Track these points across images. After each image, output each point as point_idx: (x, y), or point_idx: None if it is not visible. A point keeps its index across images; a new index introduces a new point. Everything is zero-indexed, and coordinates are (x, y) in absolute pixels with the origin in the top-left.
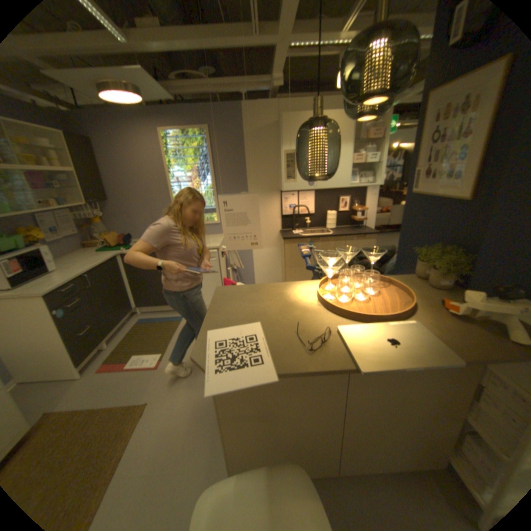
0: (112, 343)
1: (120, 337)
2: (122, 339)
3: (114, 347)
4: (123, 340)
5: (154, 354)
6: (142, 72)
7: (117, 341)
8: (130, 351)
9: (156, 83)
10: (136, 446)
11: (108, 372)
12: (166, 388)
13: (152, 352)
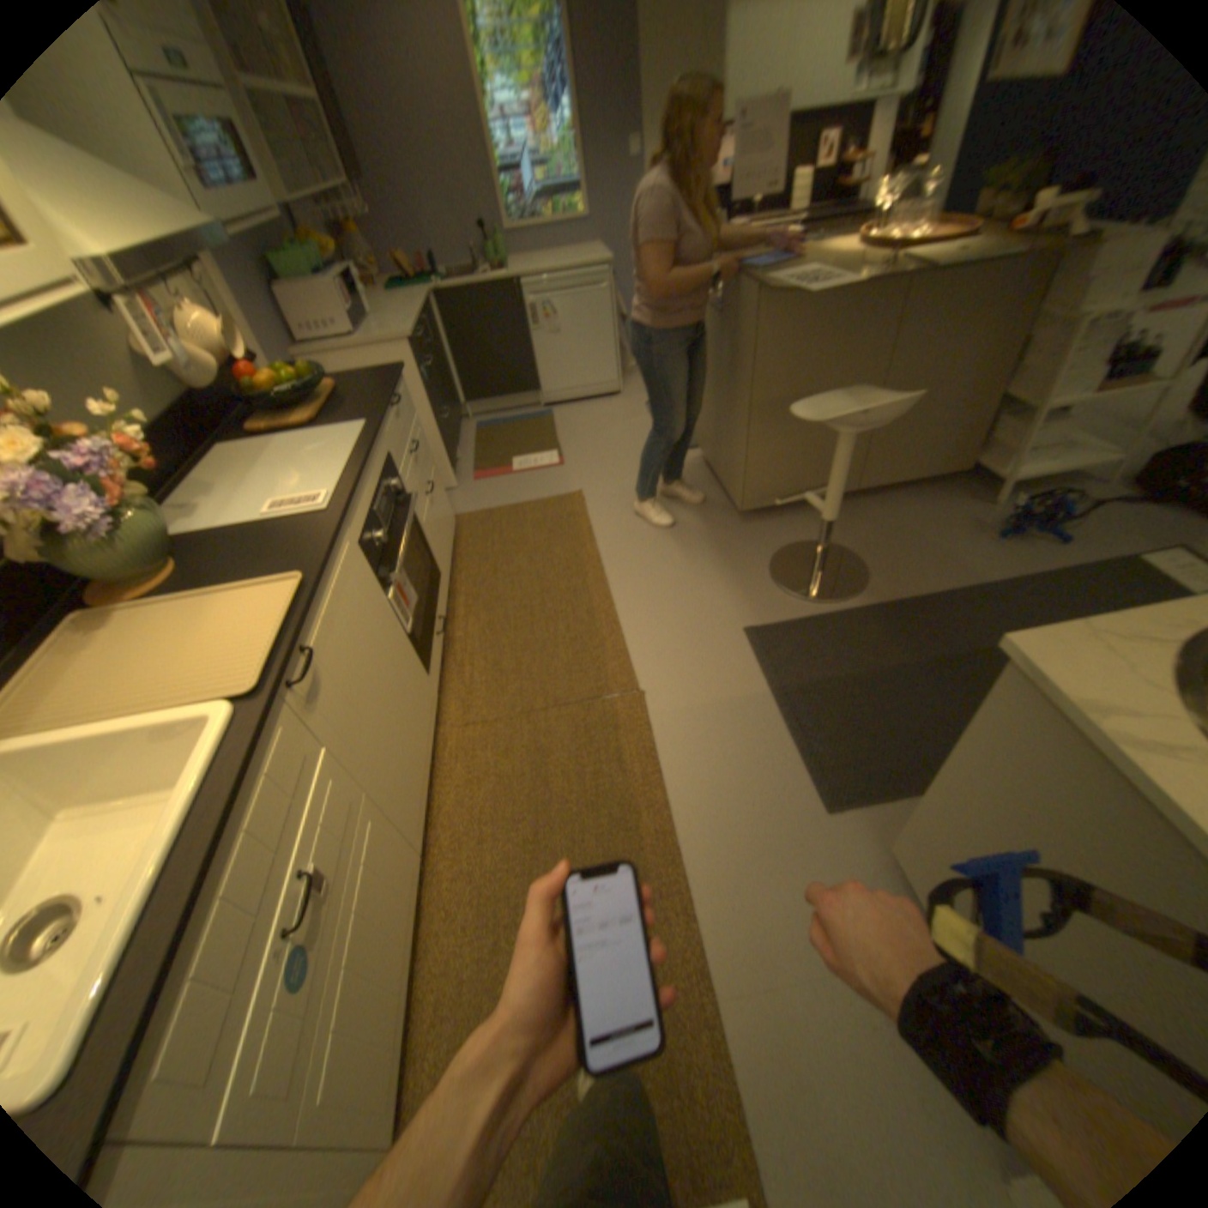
0: (464, 454)
1: (469, 447)
2: (474, 448)
3: (473, 457)
4: (479, 449)
5: (546, 454)
6: None
7: (469, 451)
8: (504, 456)
9: None
10: (602, 520)
11: (494, 479)
12: (596, 478)
13: (540, 453)
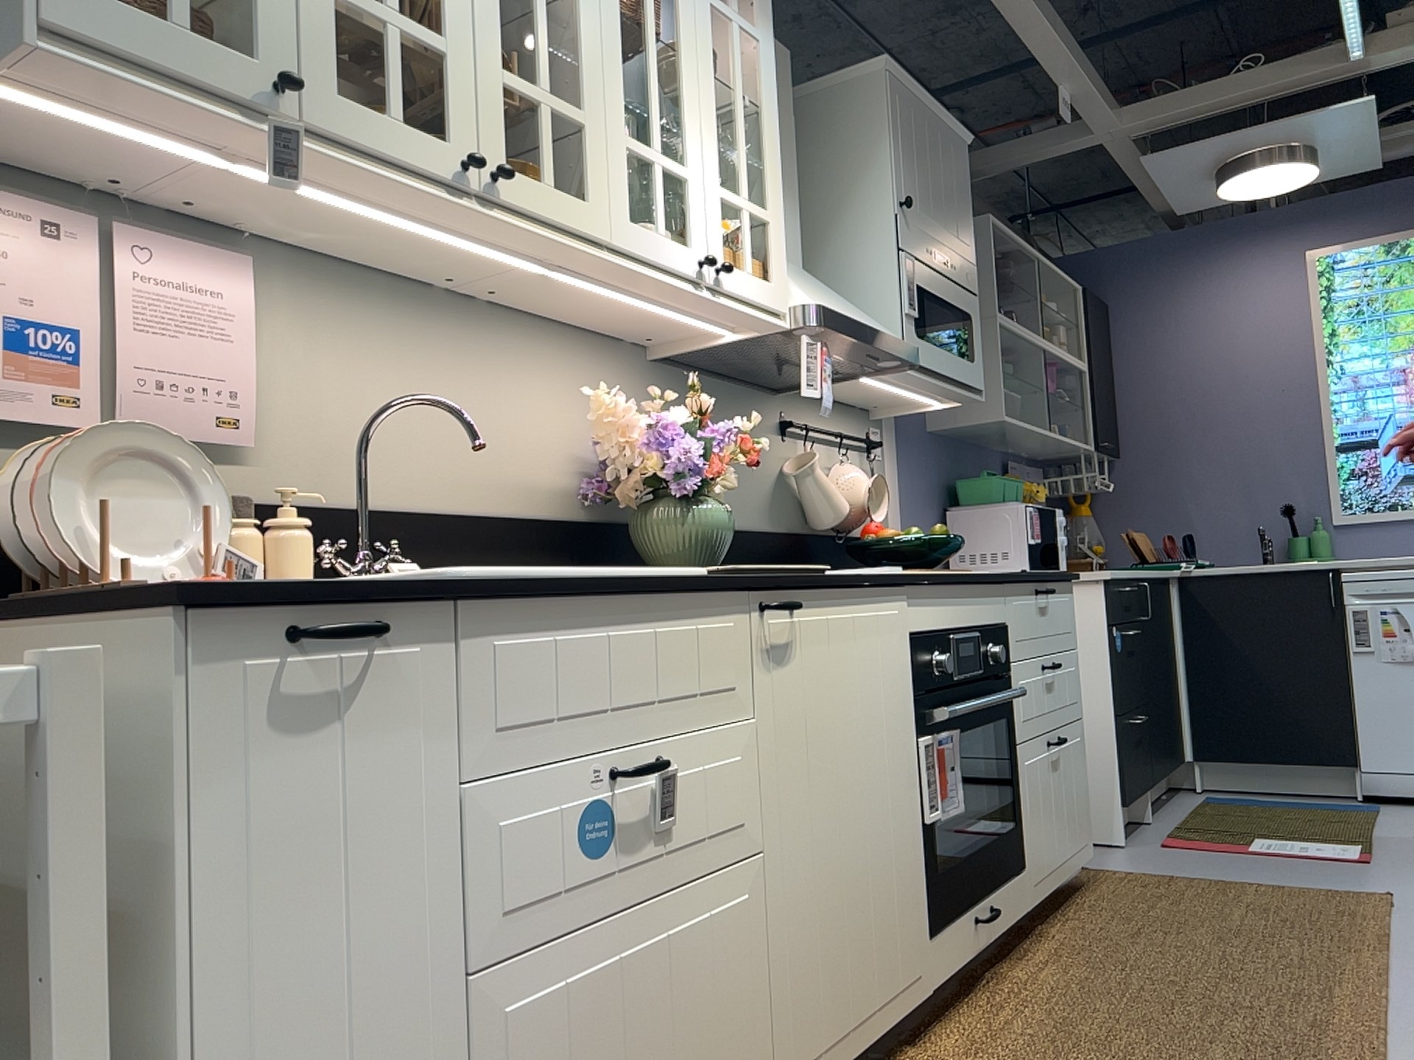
0: (1164, 817)
1: (1179, 812)
2: (1188, 814)
3: (1181, 822)
4: (1196, 816)
5: (1337, 842)
6: (1367, 109)
7: (1176, 816)
8: (1243, 830)
9: (1375, 132)
10: None
11: (1205, 847)
12: None
13: (1325, 838)
